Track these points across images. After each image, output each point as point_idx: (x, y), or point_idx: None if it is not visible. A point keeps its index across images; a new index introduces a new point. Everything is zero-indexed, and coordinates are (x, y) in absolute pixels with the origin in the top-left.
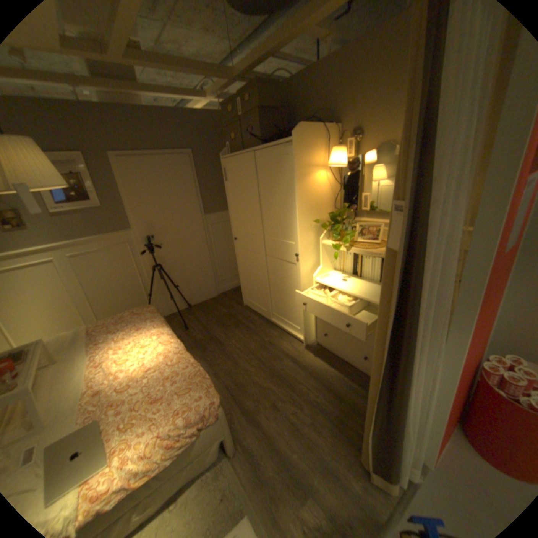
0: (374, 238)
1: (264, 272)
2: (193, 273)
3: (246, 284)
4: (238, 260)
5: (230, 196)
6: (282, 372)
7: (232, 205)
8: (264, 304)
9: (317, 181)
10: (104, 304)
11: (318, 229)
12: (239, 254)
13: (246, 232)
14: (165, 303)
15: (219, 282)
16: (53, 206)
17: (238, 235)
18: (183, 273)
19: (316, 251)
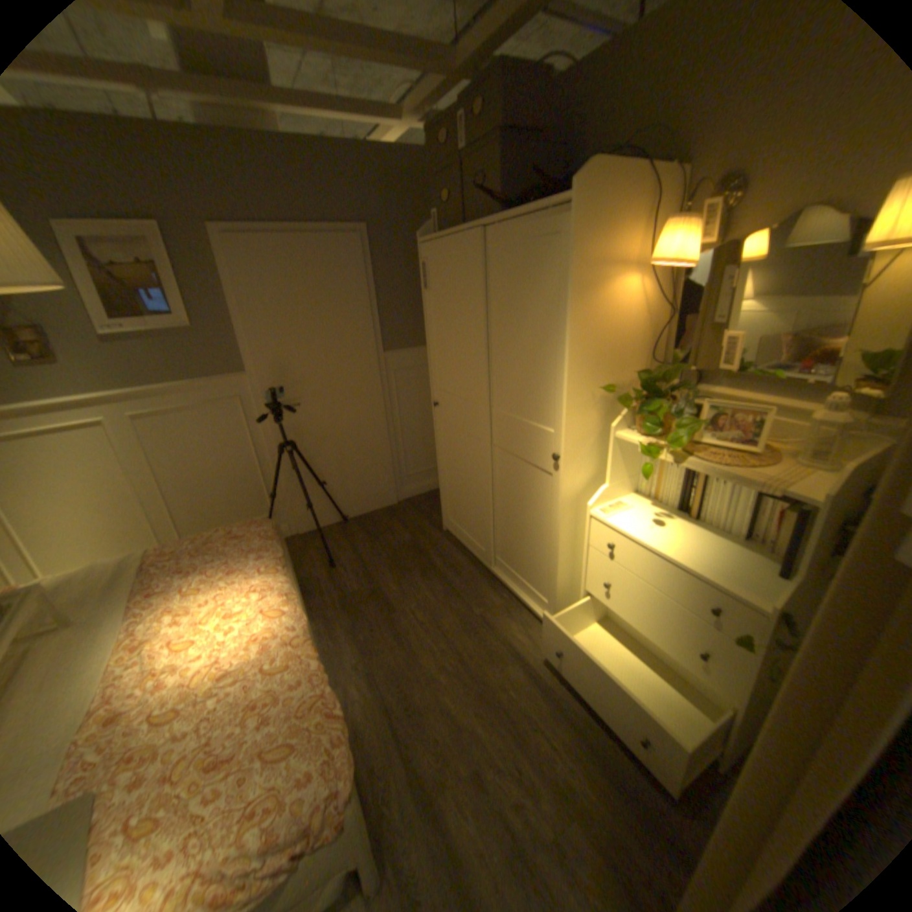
0: (747, 439)
1: (485, 477)
2: (356, 459)
3: (450, 492)
4: (438, 446)
5: (431, 320)
6: (502, 694)
7: (433, 338)
8: (481, 537)
9: (619, 298)
10: (192, 506)
11: (609, 404)
12: (441, 434)
13: (457, 395)
14: (301, 512)
15: (402, 480)
16: (104, 324)
17: (442, 398)
18: (336, 458)
19: (600, 451)
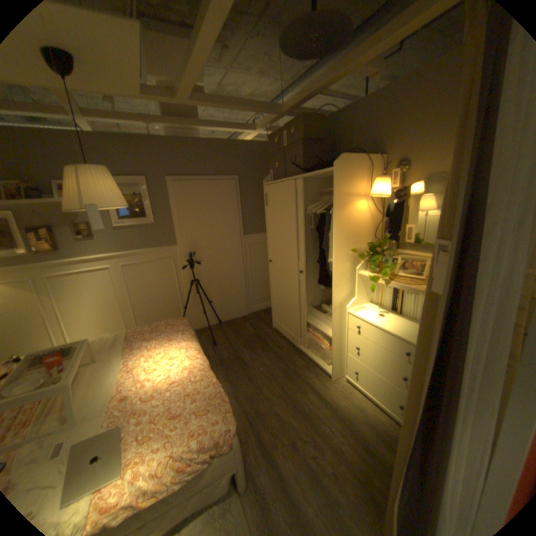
0: (418, 273)
1: (296, 296)
2: (228, 290)
3: (277, 306)
4: (271, 282)
5: (269, 220)
6: (305, 406)
7: (270, 229)
8: (293, 329)
9: (357, 211)
10: (145, 312)
11: (355, 258)
12: (272, 276)
13: (282, 256)
14: (198, 317)
15: (251, 302)
16: (116, 222)
17: (274, 258)
18: (217, 289)
19: (352, 281)
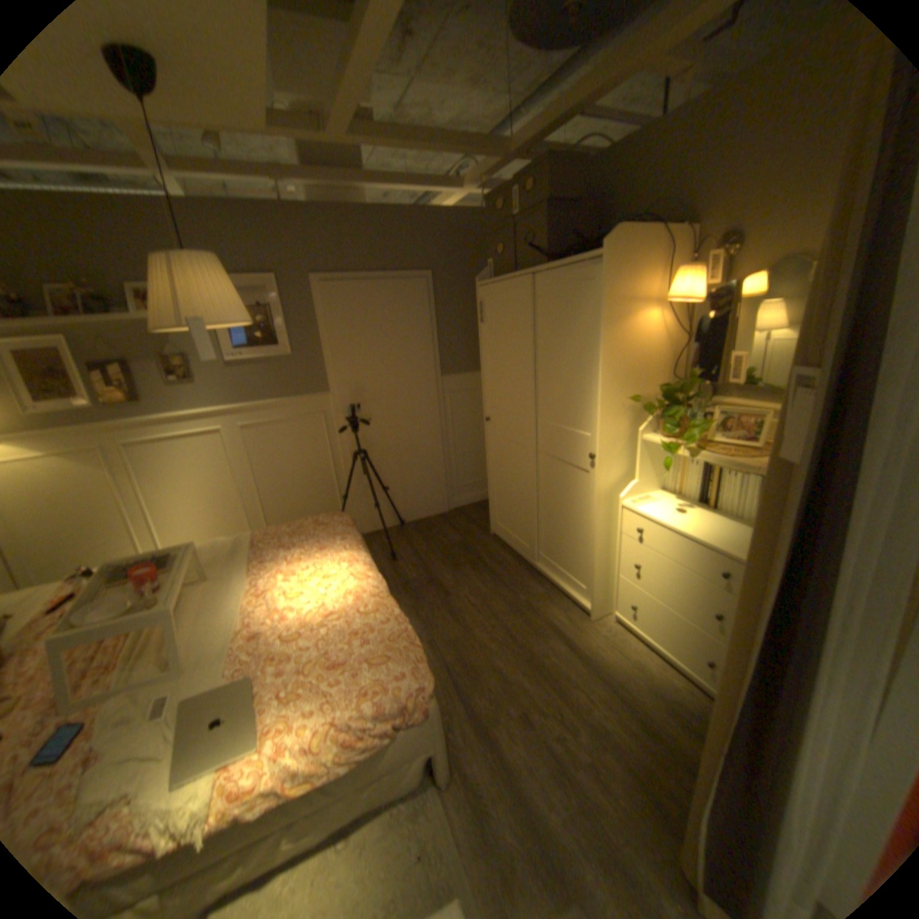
0: (751, 437)
1: (531, 480)
2: (414, 470)
3: (498, 498)
4: (488, 457)
5: (486, 349)
6: (546, 661)
7: (487, 363)
8: (526, 535)
9: (643, 327)
10: (280, 505)
11: (637, 413)
12: (491, 446)
13: (507, 410)
14: (366, 515)
15: (453, 490)
16: (230, 354)
17: (493, 414)
18: (398, 468)
19: (630, 452)
